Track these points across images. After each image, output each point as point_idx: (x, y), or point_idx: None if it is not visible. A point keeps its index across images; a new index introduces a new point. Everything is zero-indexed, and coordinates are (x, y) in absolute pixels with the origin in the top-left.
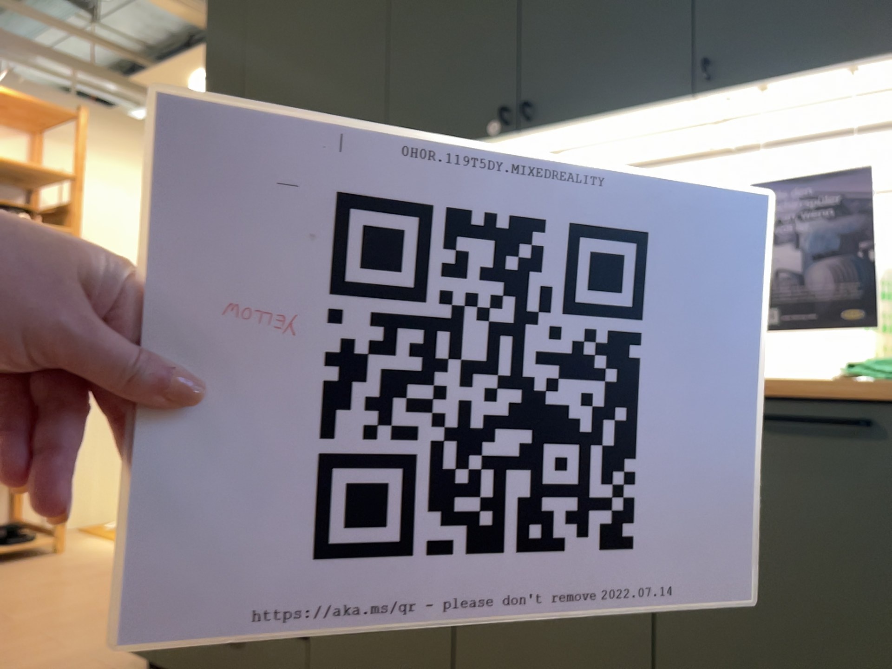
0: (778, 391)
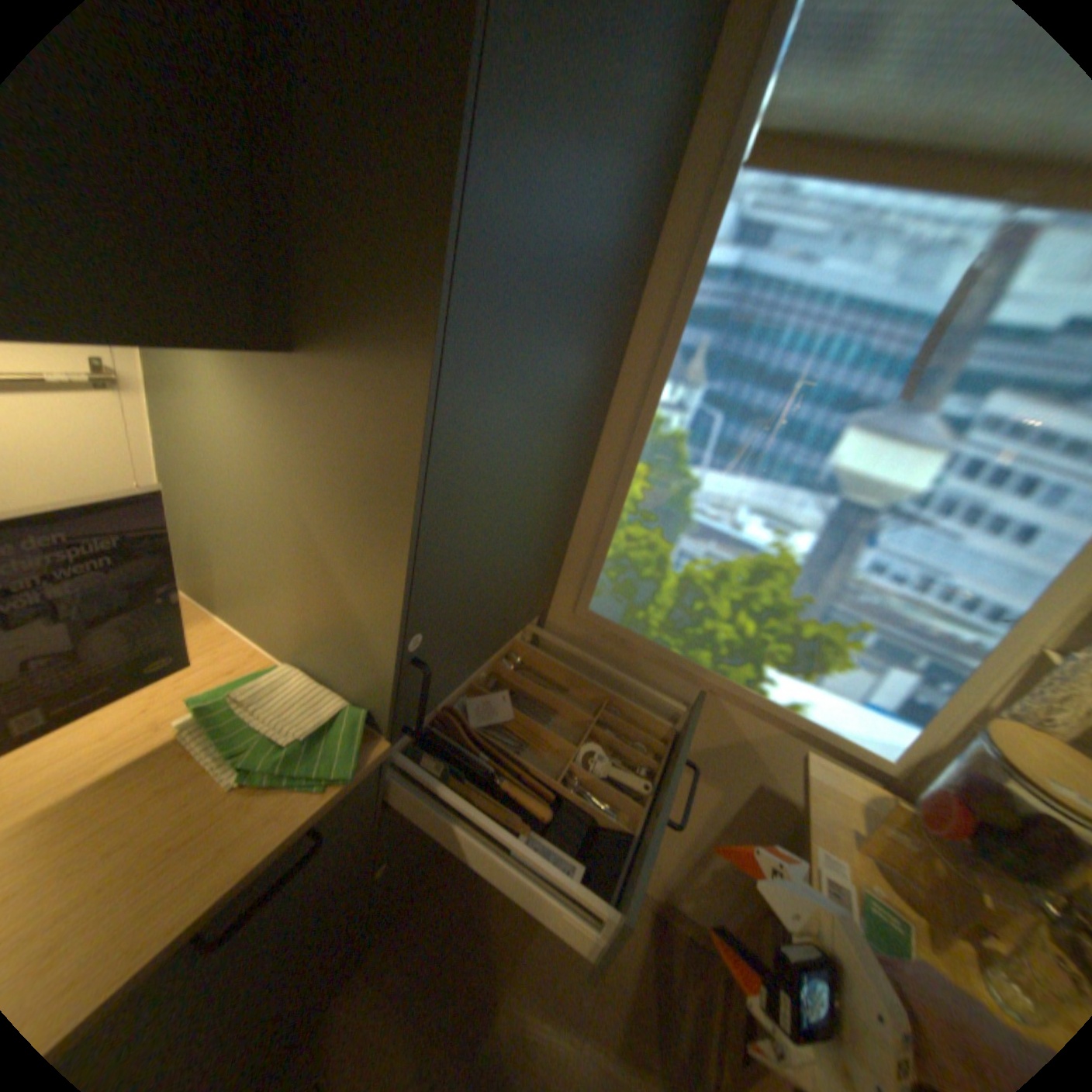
0: (231, 897)
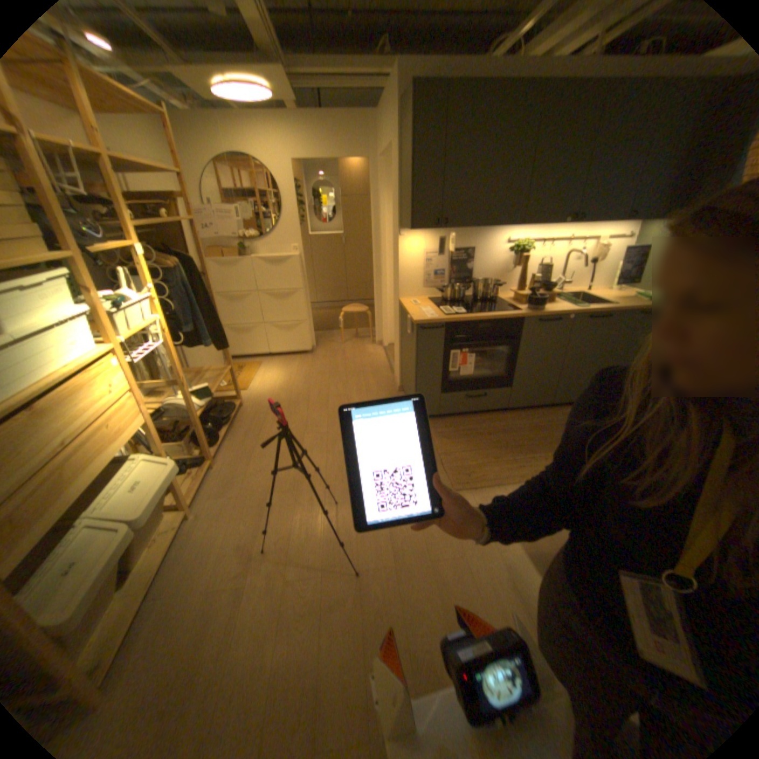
0: (648, 307)
